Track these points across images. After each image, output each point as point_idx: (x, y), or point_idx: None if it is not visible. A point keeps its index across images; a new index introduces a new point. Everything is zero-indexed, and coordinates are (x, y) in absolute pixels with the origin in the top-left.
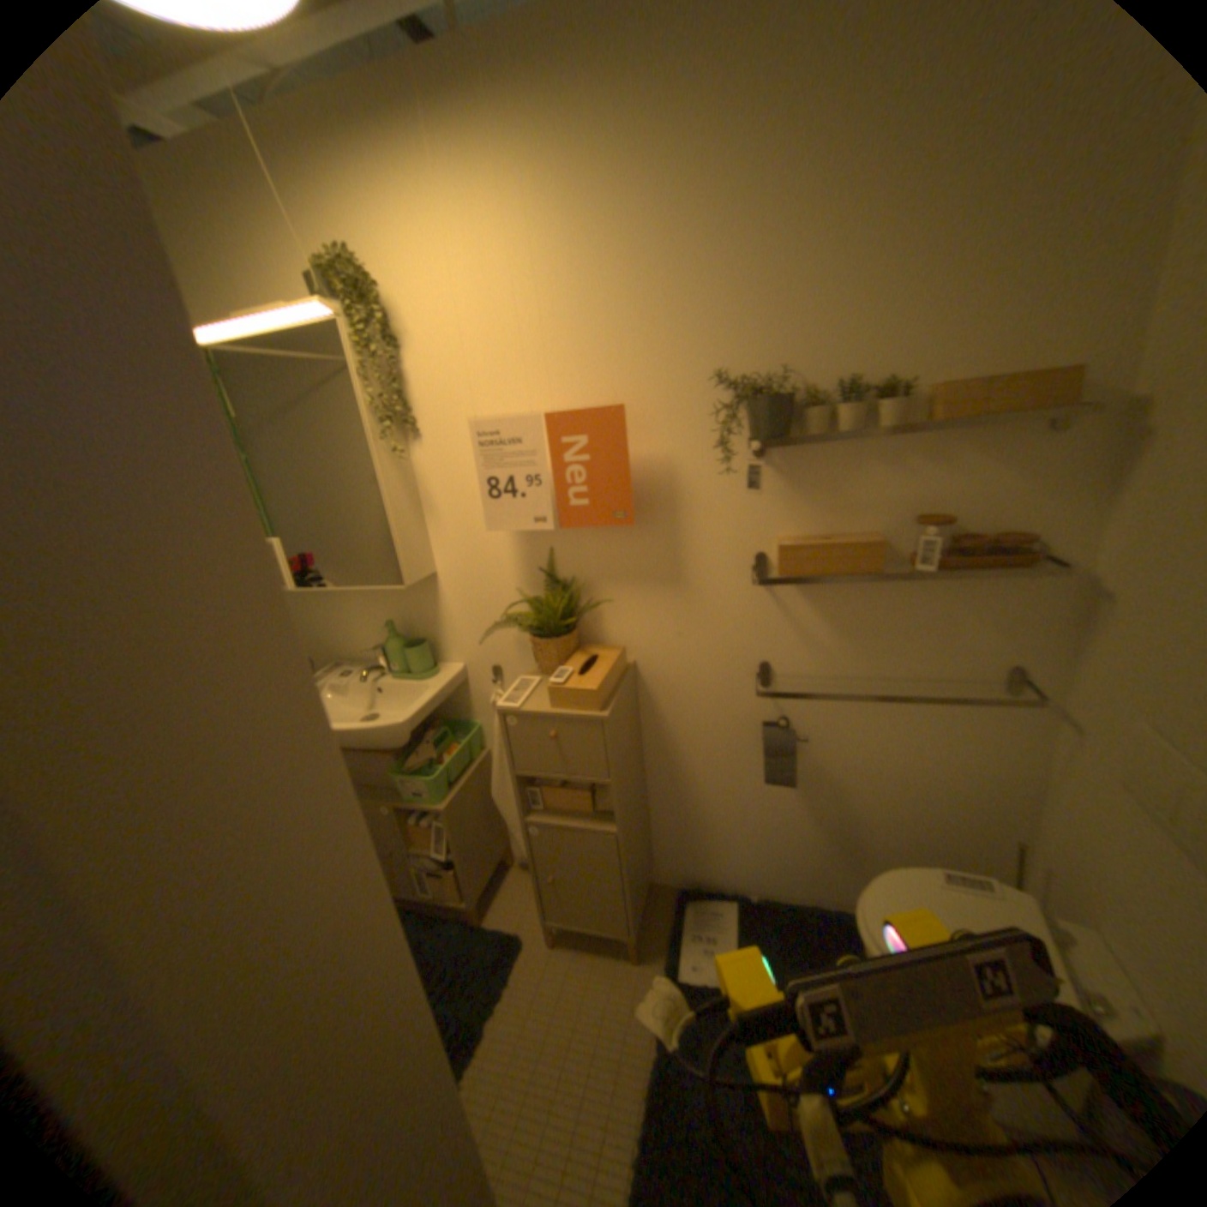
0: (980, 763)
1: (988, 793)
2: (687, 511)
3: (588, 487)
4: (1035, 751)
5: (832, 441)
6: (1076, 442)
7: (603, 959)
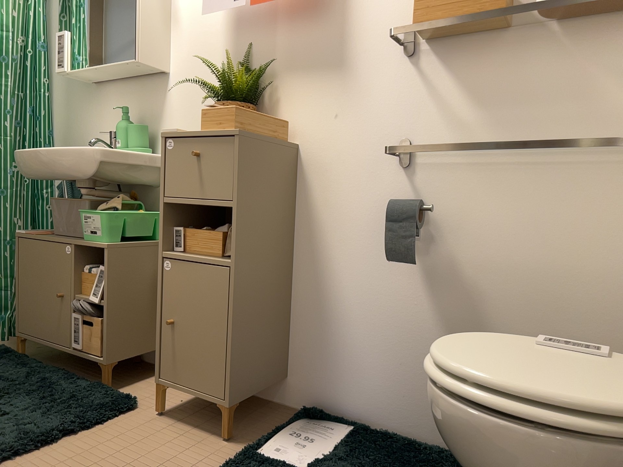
0: (618, 251)
1: None
2: (353, 1)
3: None
4: None
5: None
6: None
7: (203, 427)
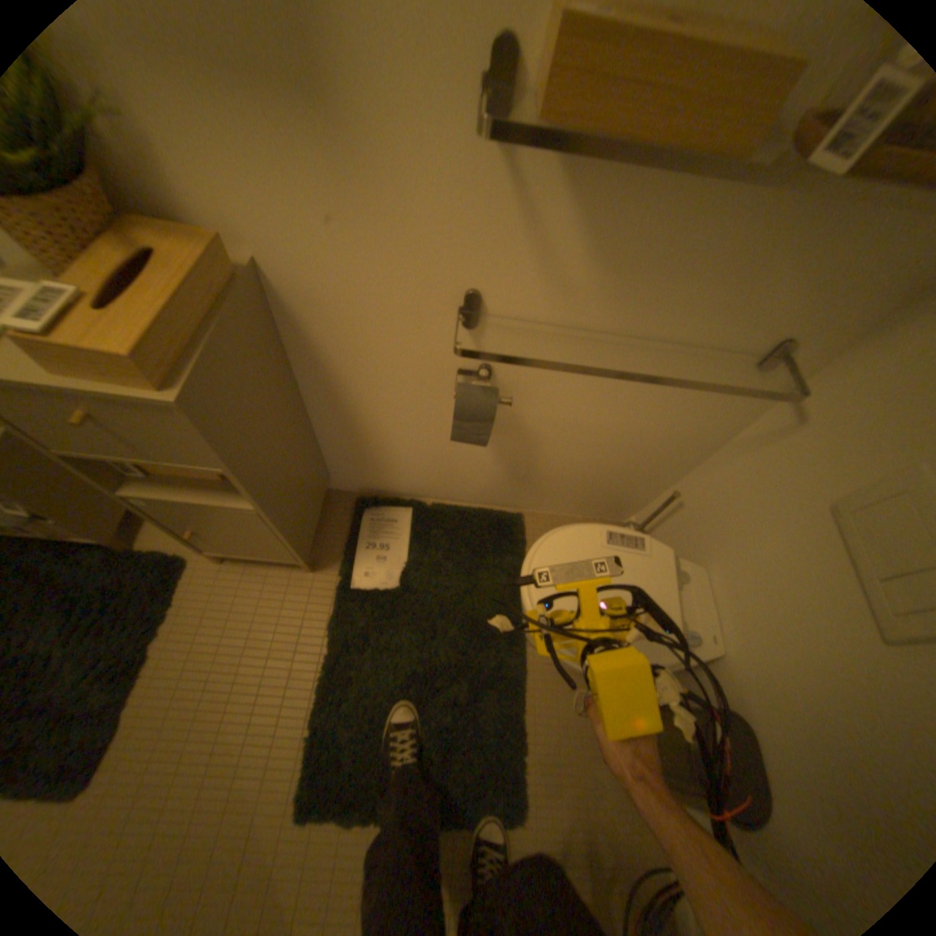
0: (680, 424)
1: (669, 446)
2: None
3: None
4: (738, 419)
5: None
6: None
7: (278, 568)
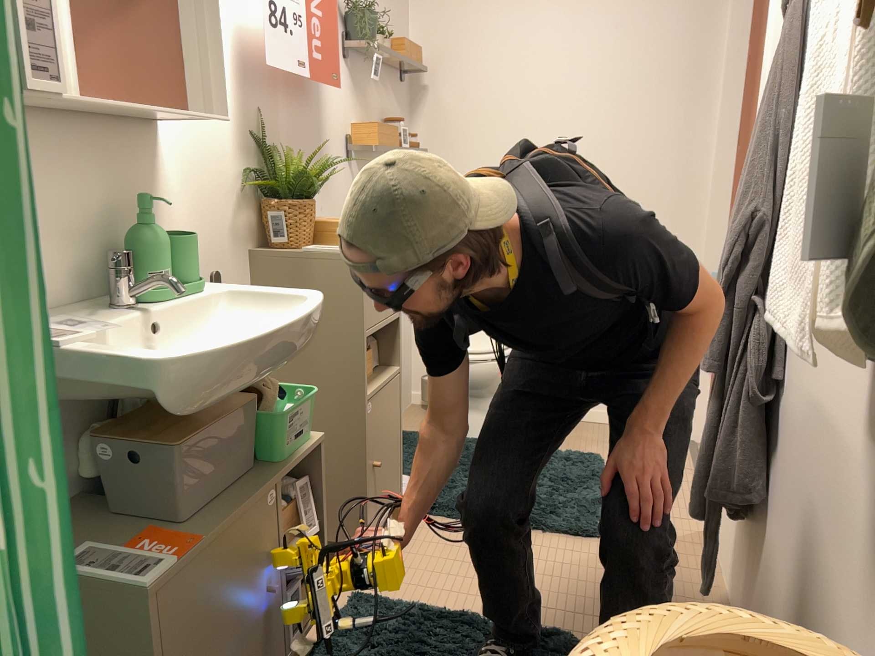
0: None
1: None
2: (324, 94)
3: (322, 46)
4: None
5: (363, 63)
6: (404, 92)
7: None
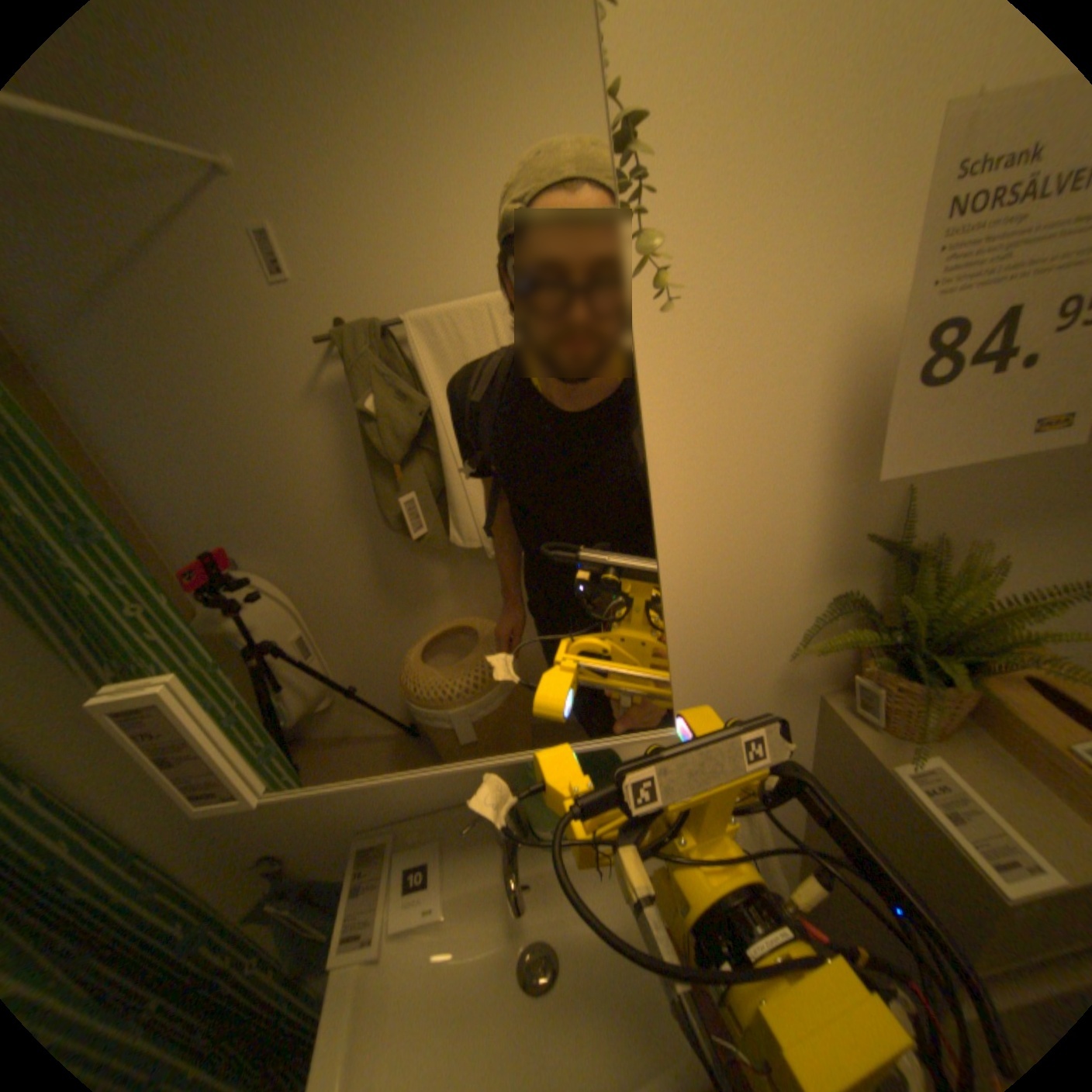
0: None
1: None
2: None
3: None
4: None
5: None
6: None
7: None
